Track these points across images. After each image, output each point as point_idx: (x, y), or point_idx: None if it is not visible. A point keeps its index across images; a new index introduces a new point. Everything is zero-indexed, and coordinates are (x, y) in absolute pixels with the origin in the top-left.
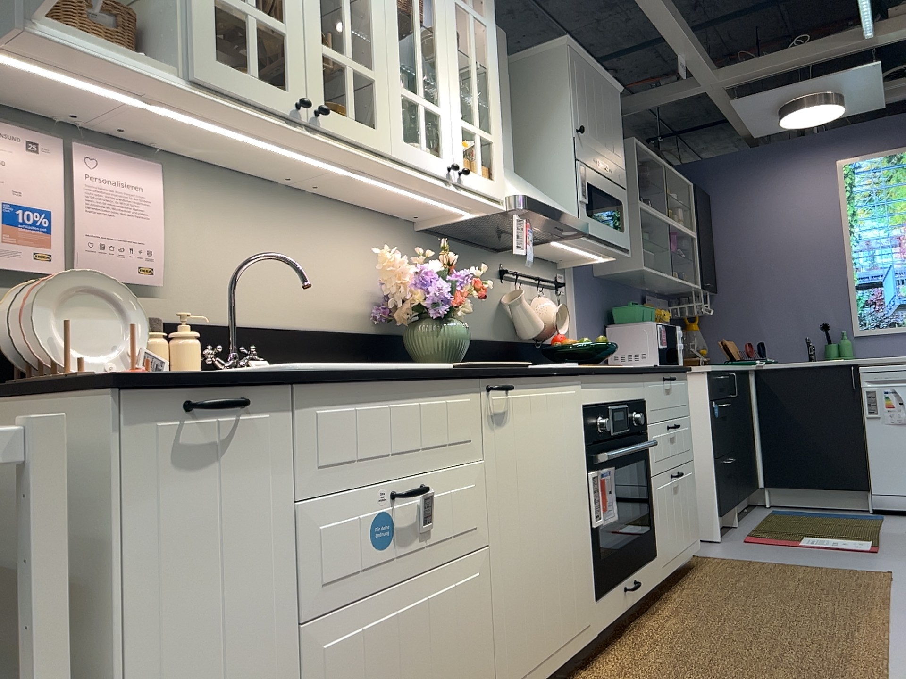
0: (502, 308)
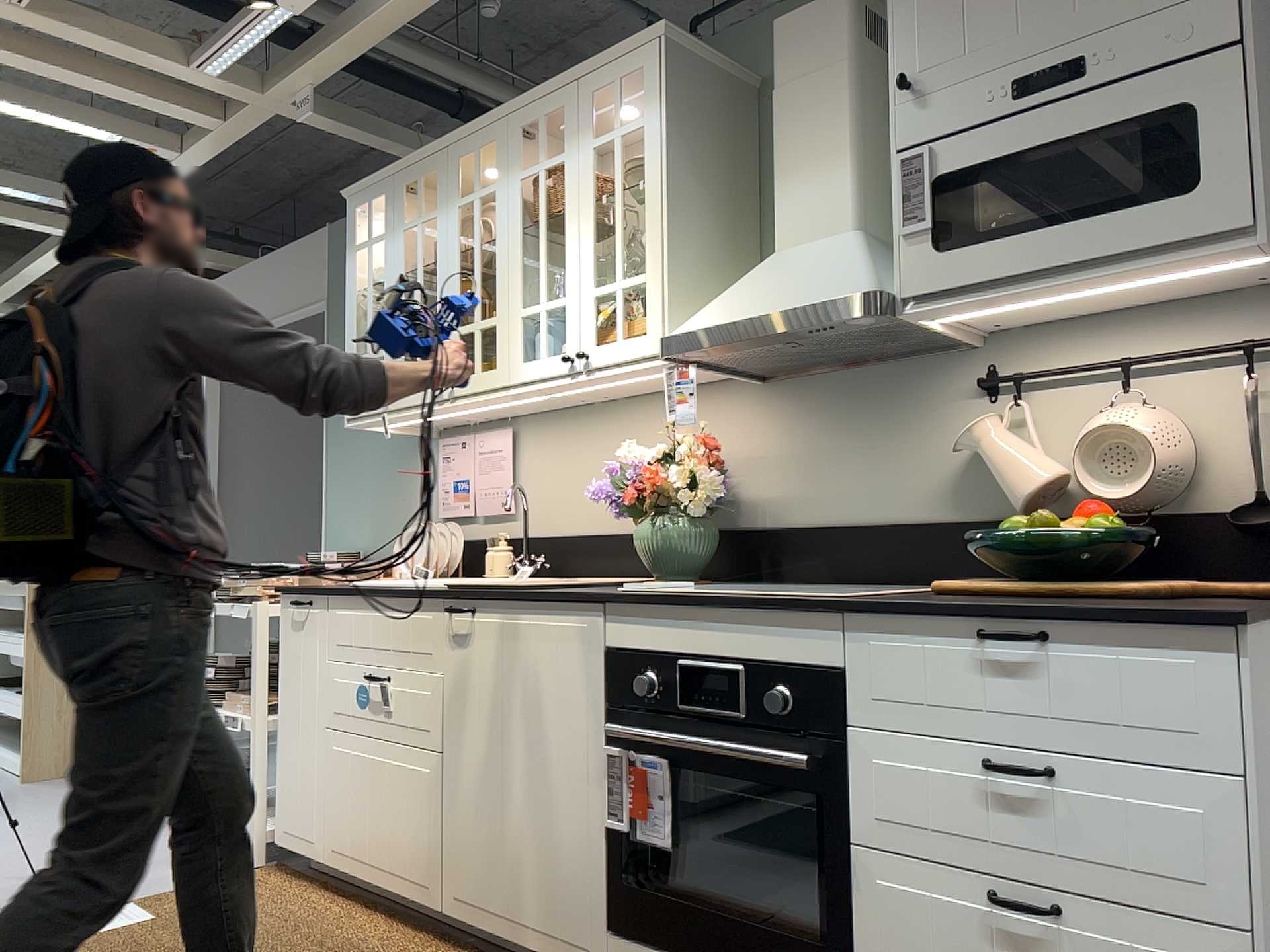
0: (981, 455)
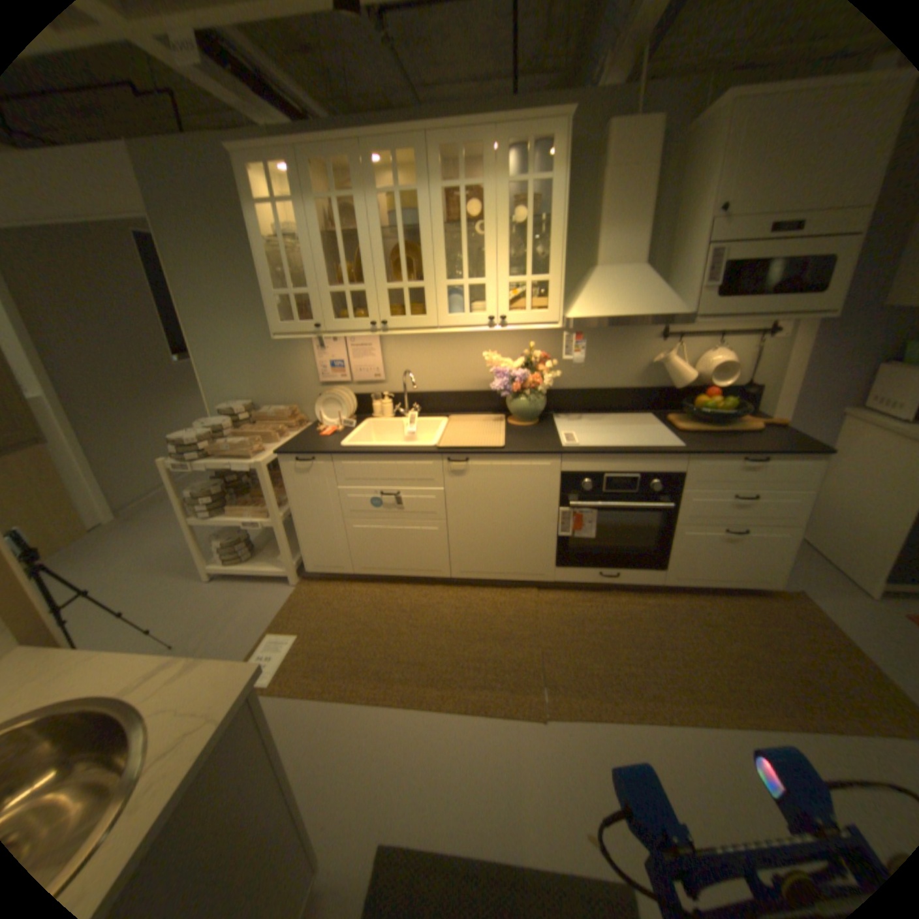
0: (656, 363)
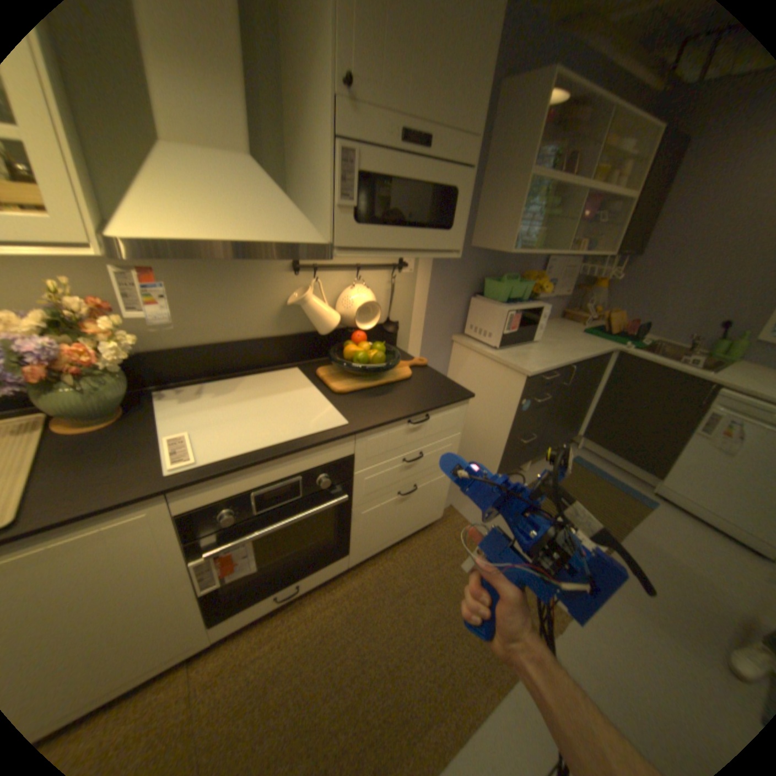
0: (291, 302)
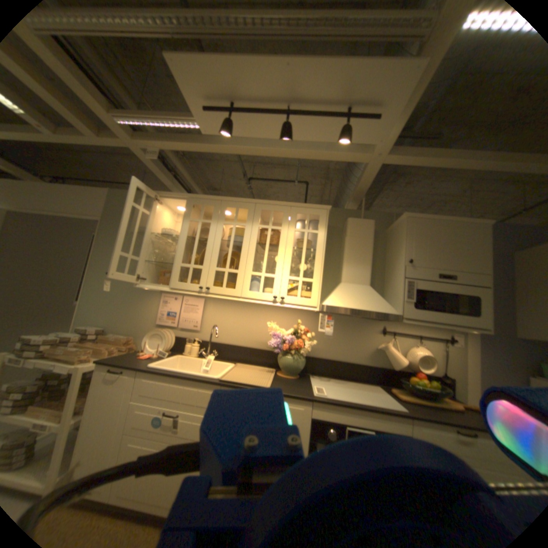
0: (380, 350)
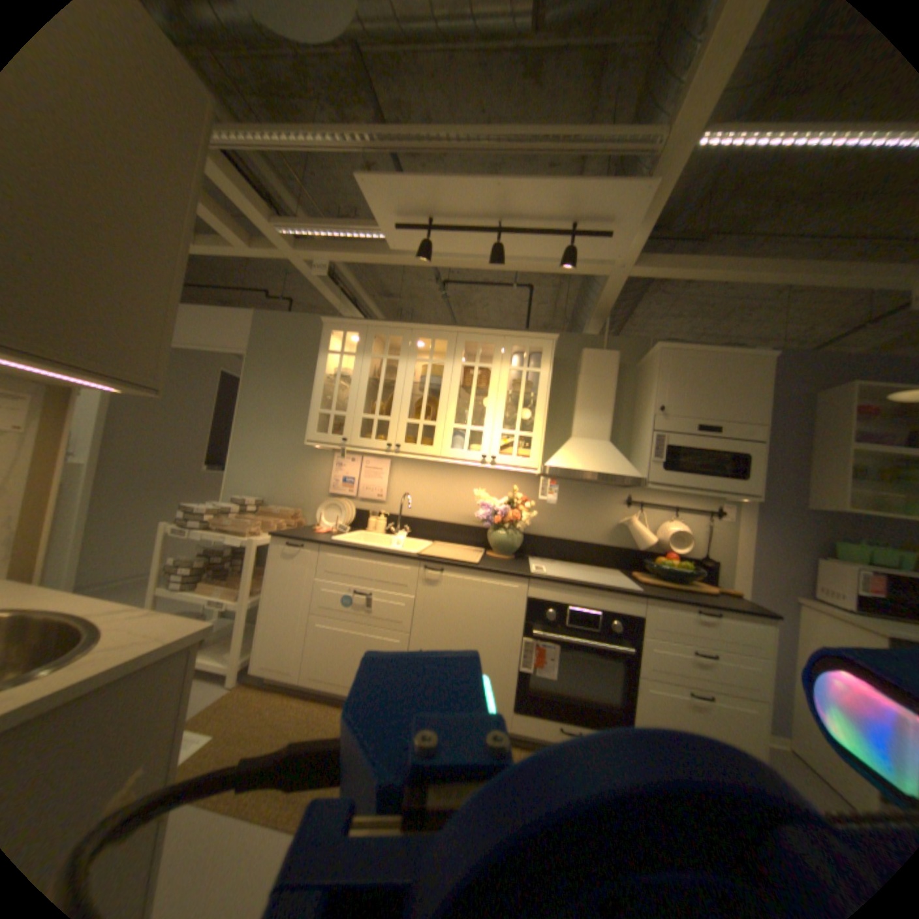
0: (622, 525)
